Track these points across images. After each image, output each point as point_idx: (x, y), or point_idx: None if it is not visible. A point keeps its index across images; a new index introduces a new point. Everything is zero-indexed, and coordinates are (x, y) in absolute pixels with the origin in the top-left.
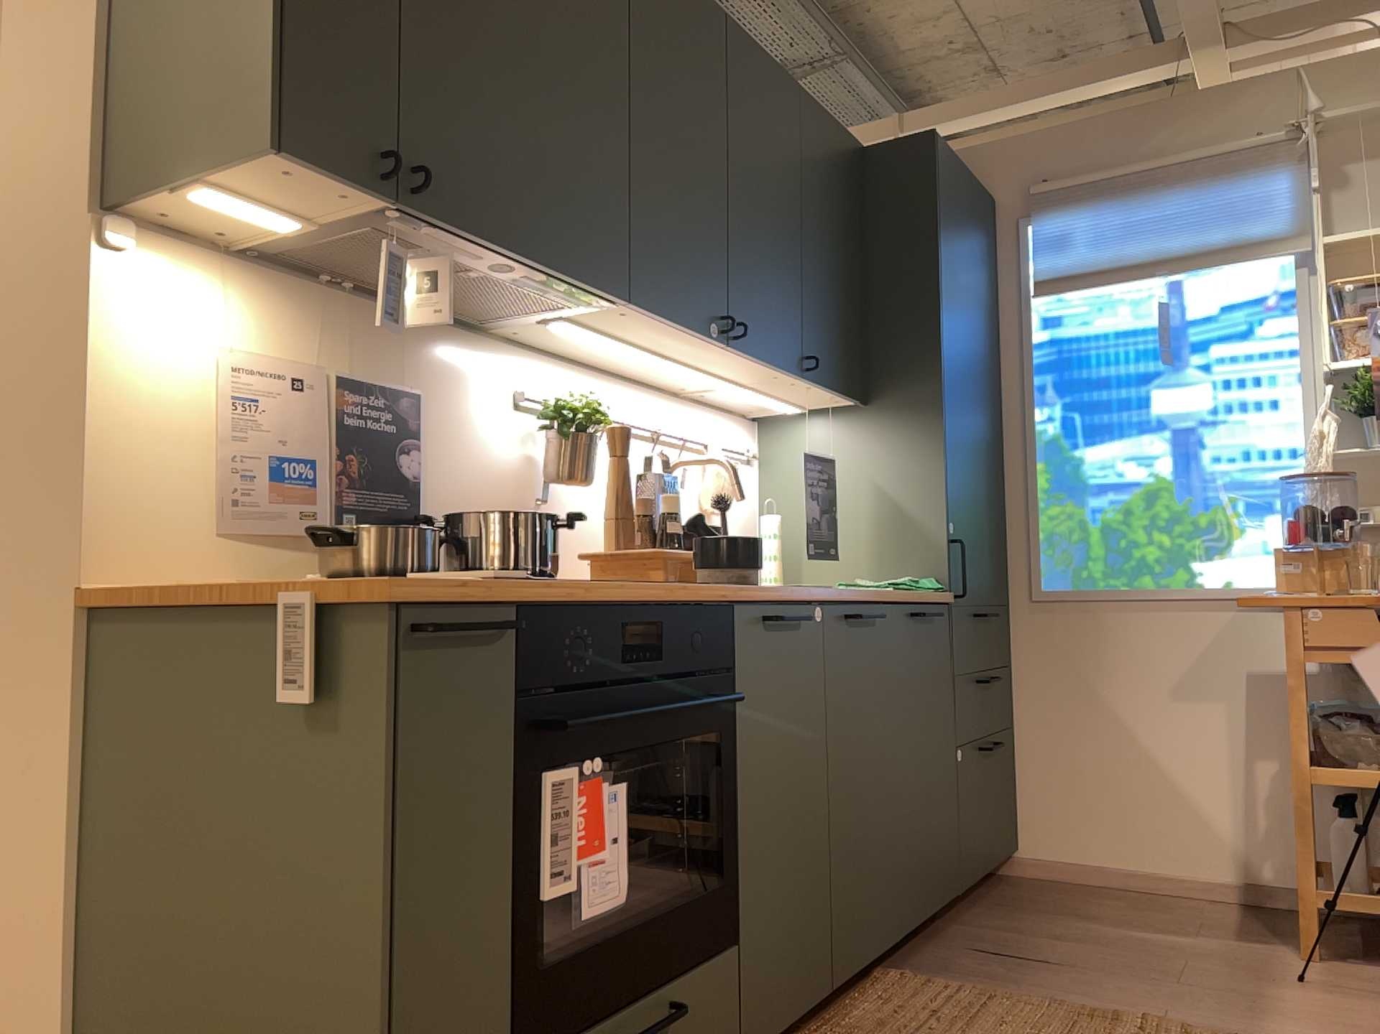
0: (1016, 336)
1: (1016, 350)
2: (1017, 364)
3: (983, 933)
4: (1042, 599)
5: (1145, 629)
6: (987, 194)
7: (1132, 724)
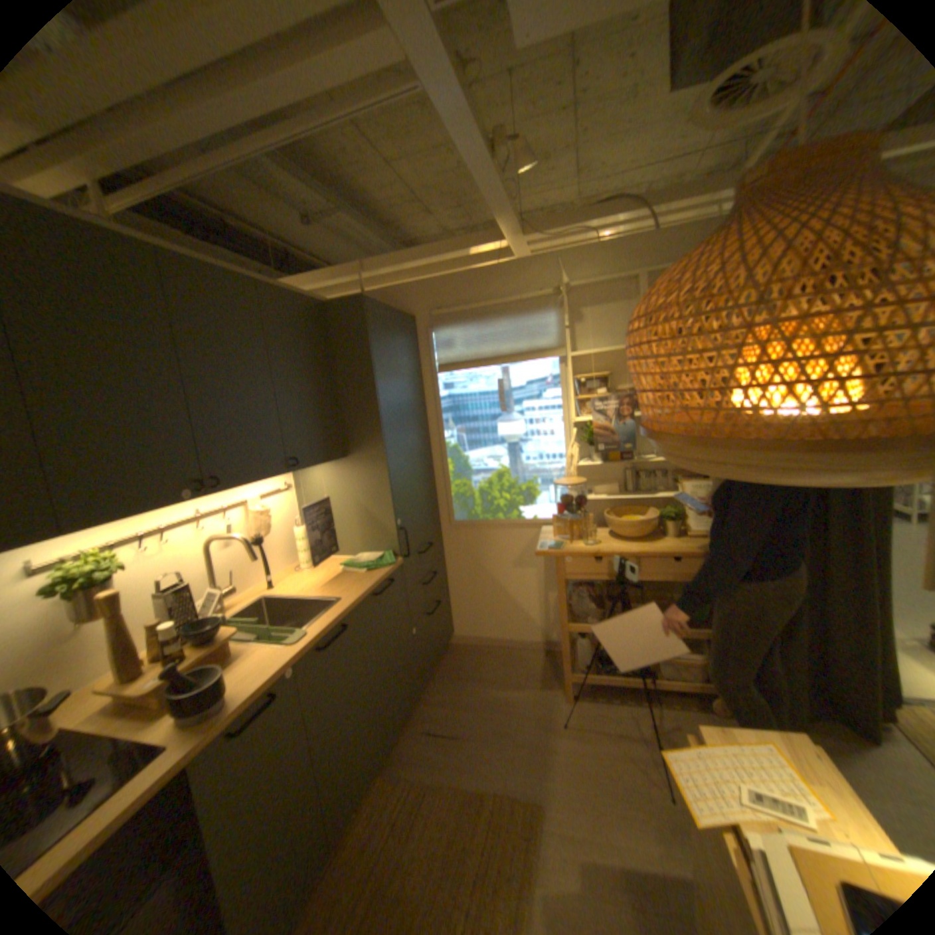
0: (432, 393)
1: (433, 400)
2: (434, 408)
3: (430, 715)
4: (455, 525)
5: (501, 538)
6: (411, 313)
7: (498, 580)
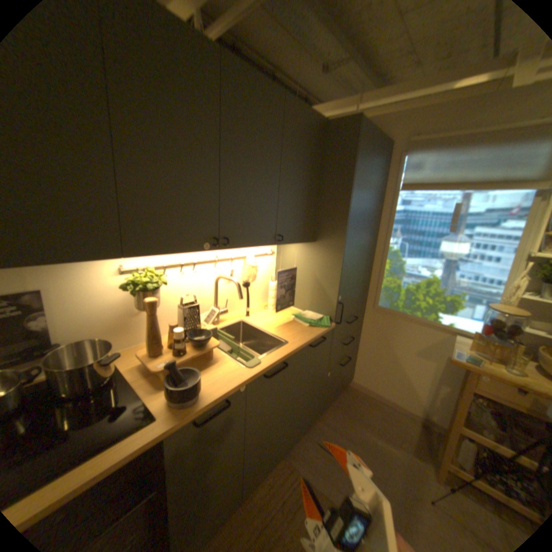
0: (390, 206)
1: (389, 212)
2: (388, 218)
3: (325, 432)
4: (377, 309)
5: (413, 330)
6: (391, 138)
7: (400, 359)
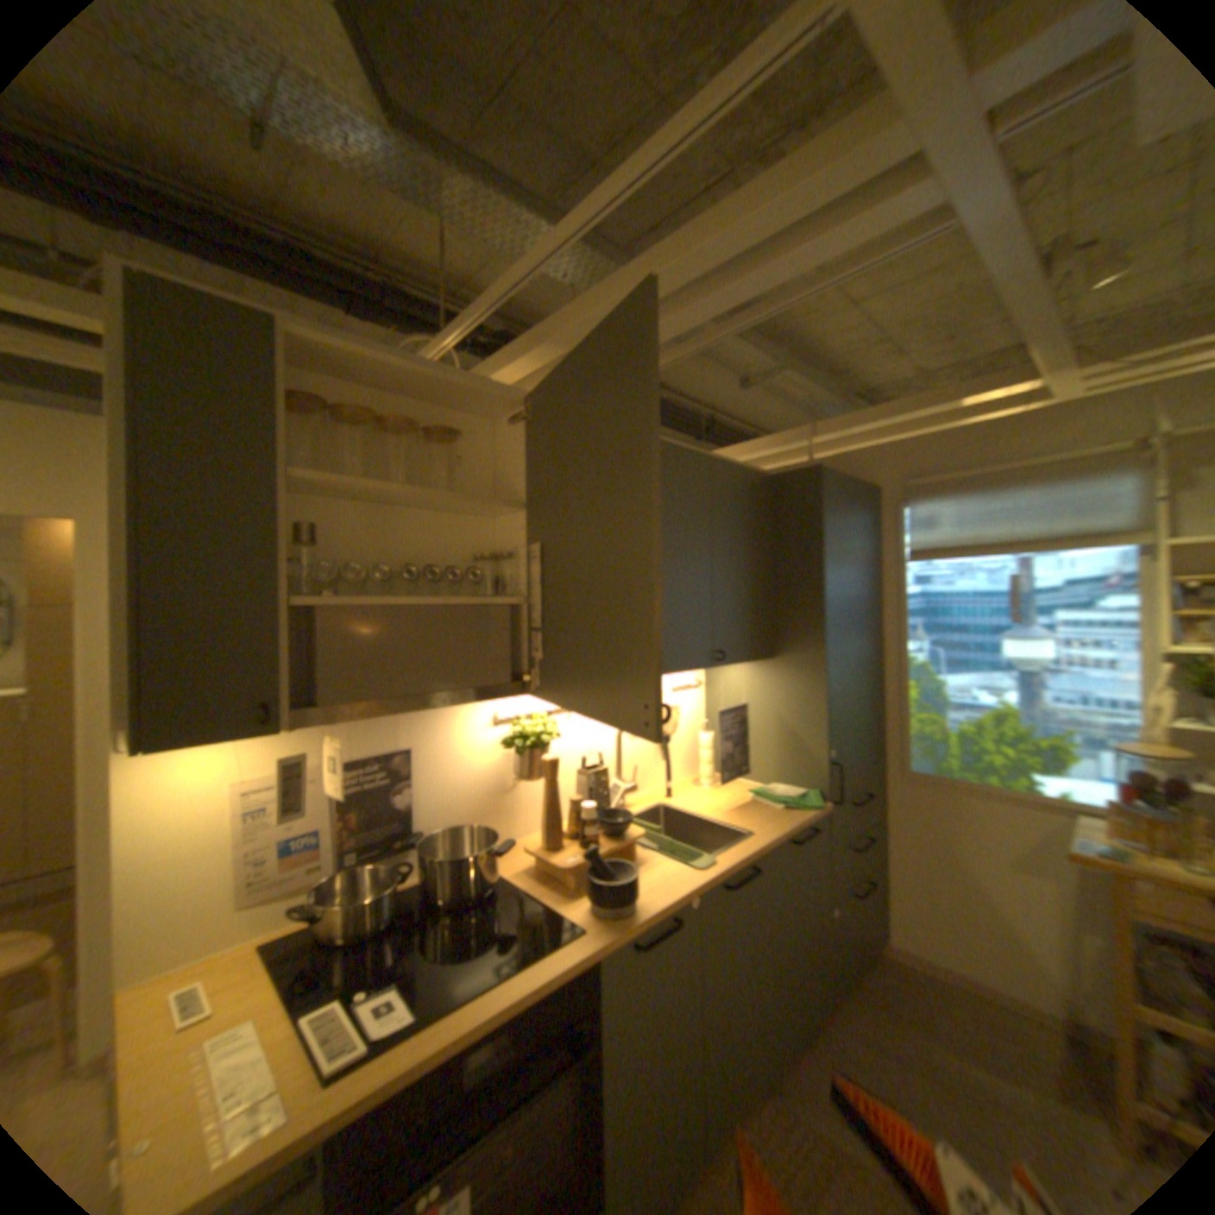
0: (895, 586)
1: (896, 597)
2: (896, 607)
3: (850, 1049)
4: (911, 777)
5: (993, 816)
6: (875, 482)
7: (980, 882)
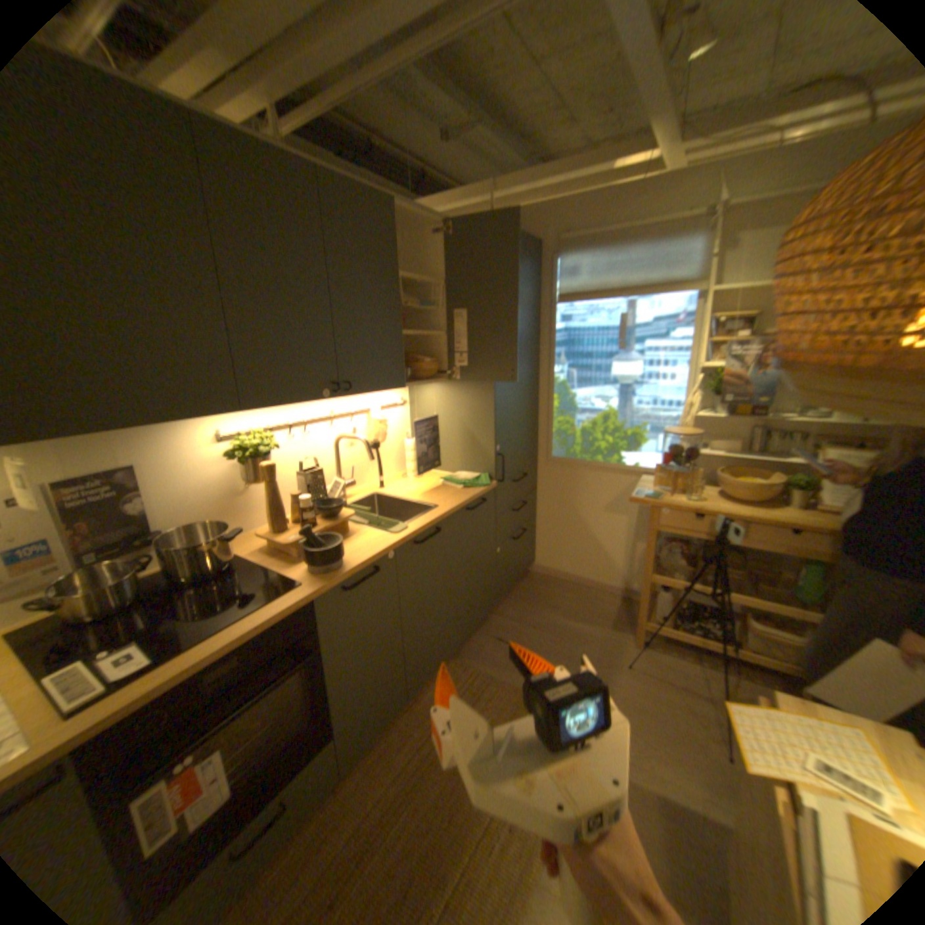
0: (548, 324)
1: (548, 332)
2: (548, 340)
3: (503, 624)
4: (551, 460)
5: (596, 480)
6: (538, 236)
7: (586, 520)
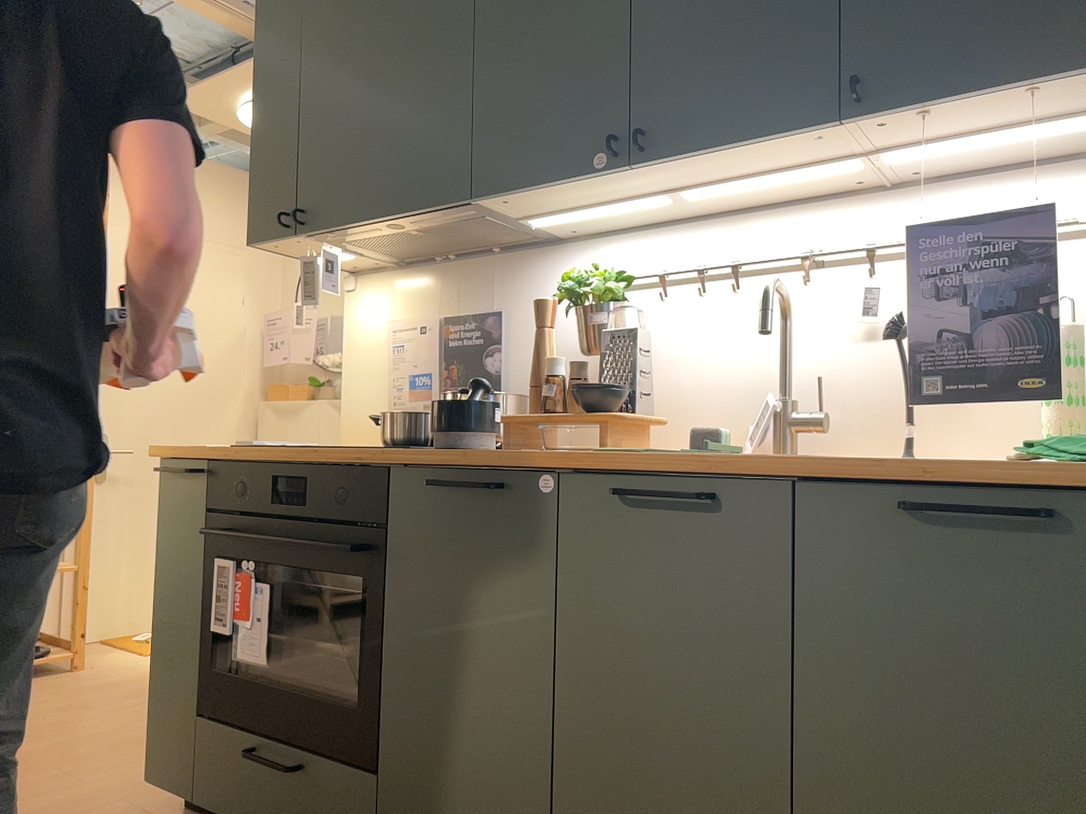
0: None
1: None
2: None
3: None
4: None
5: None
6: None
7: None
